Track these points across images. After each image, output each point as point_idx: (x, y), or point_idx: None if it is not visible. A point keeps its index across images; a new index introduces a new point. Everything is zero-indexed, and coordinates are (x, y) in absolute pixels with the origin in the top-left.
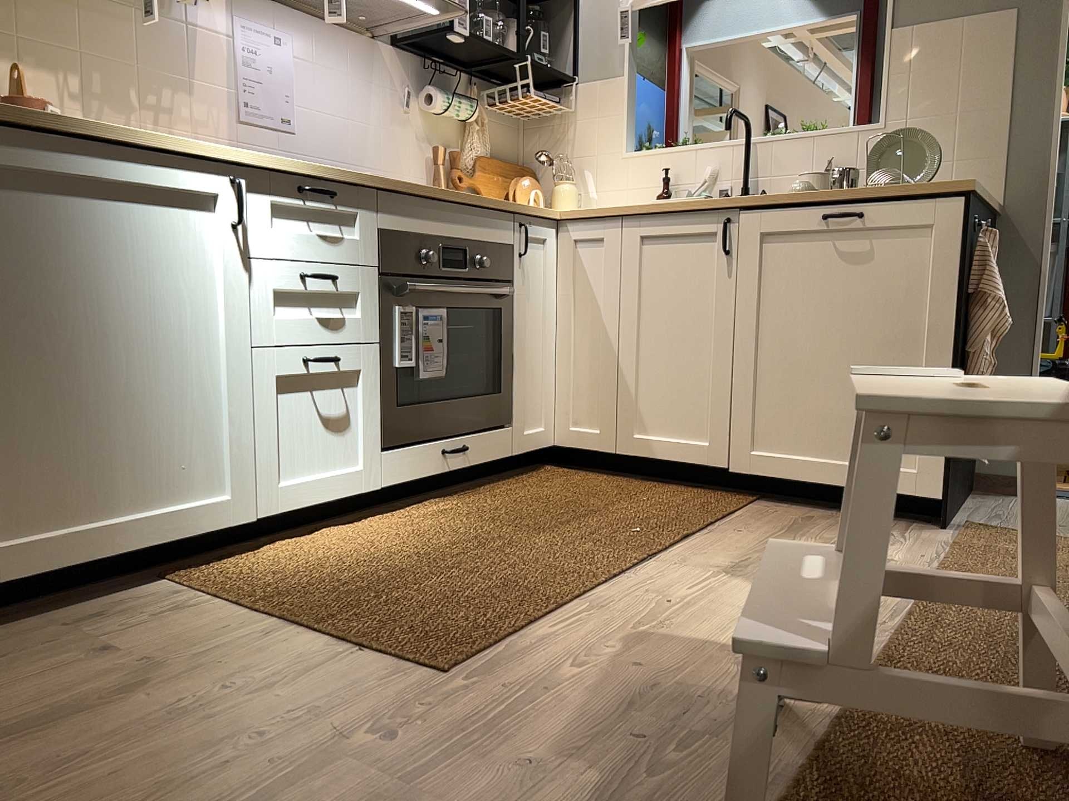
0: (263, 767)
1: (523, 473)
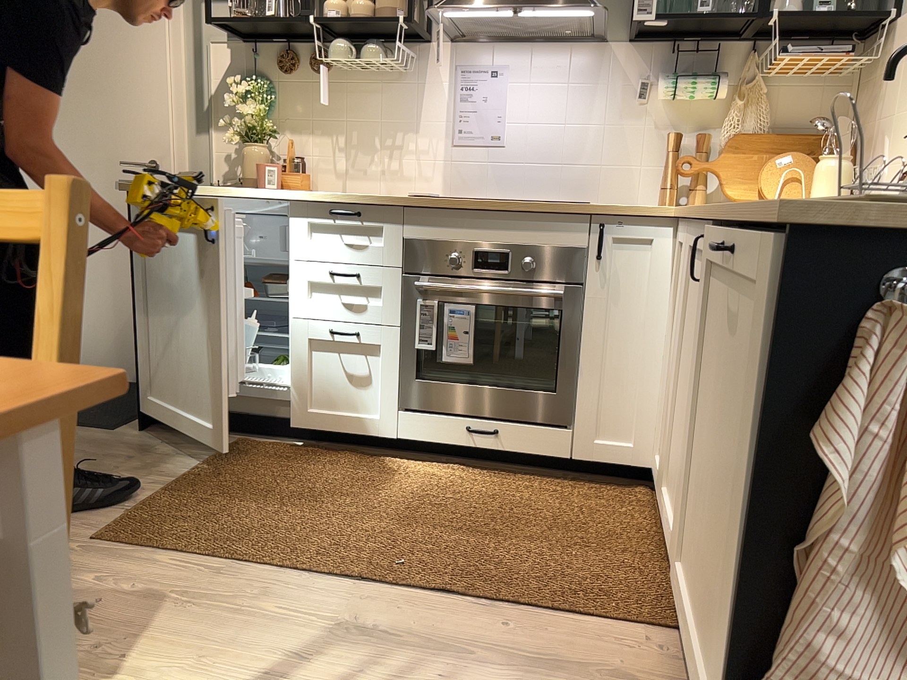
0: None
1: (614, 484)
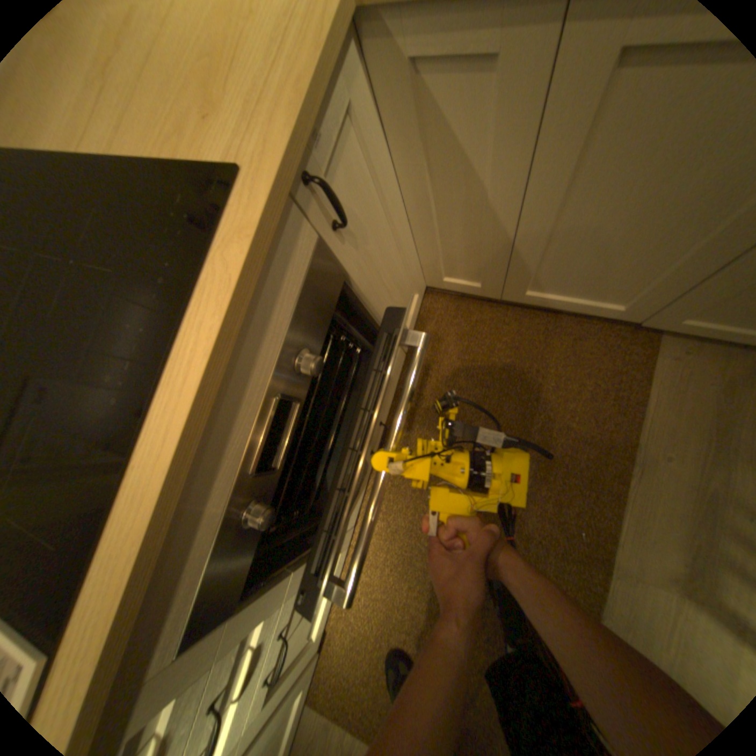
0: None
1: None
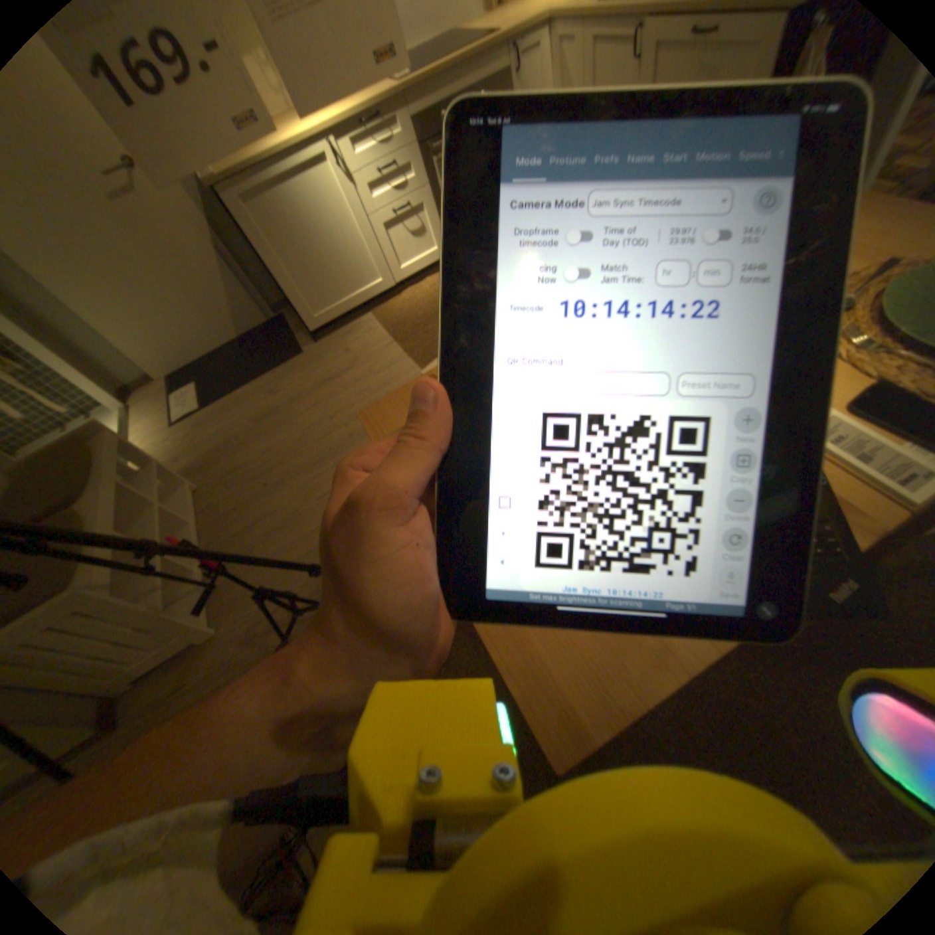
0: (368, 397)
1: None
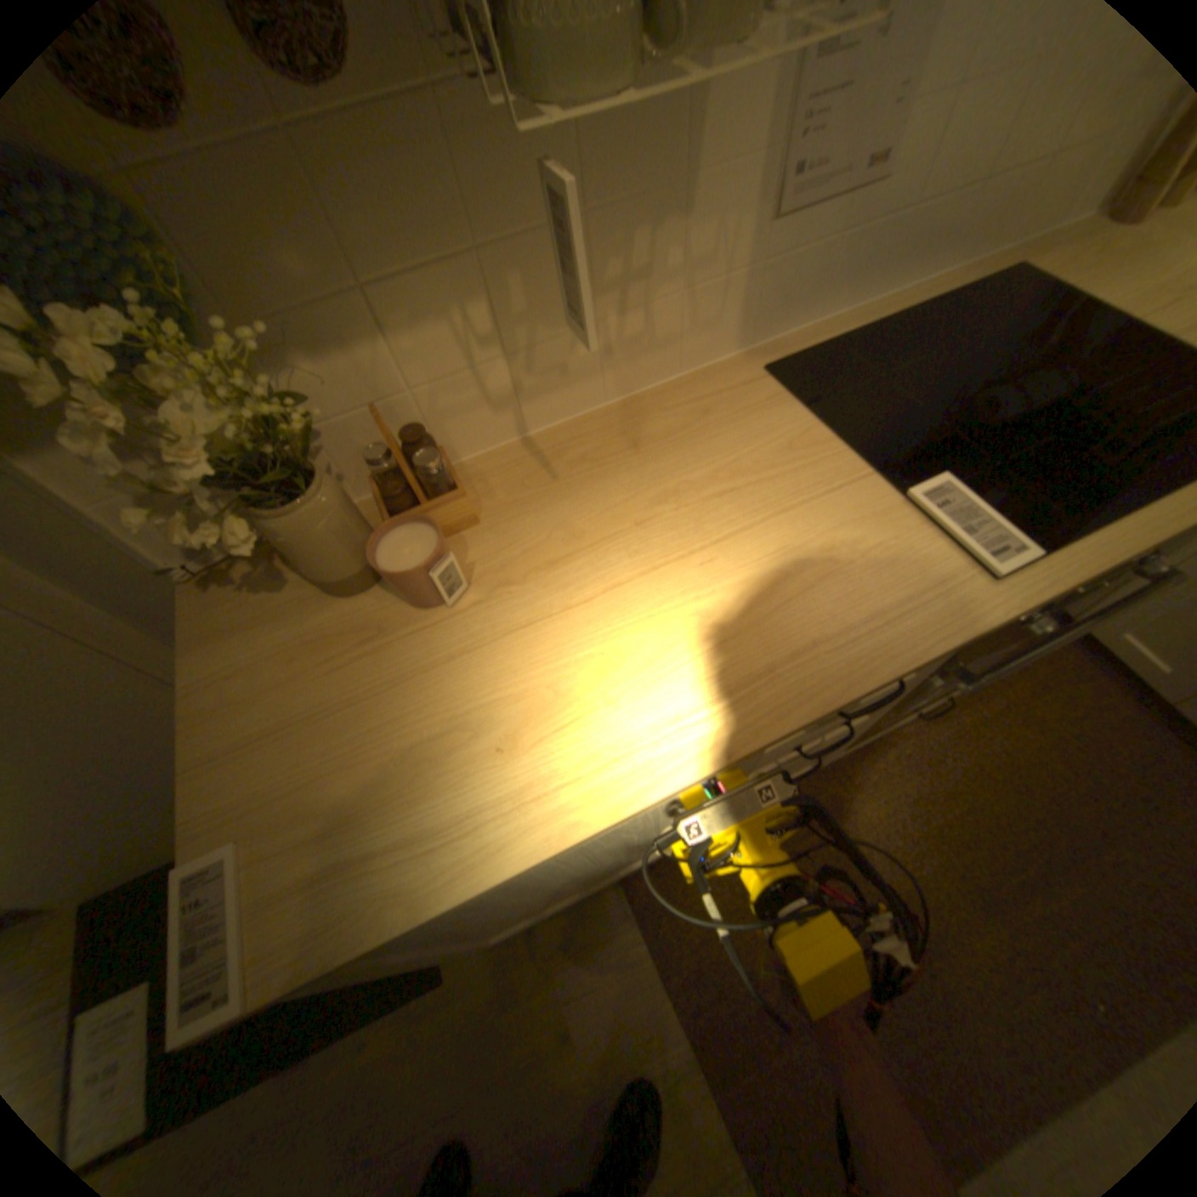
0: None
1: None
